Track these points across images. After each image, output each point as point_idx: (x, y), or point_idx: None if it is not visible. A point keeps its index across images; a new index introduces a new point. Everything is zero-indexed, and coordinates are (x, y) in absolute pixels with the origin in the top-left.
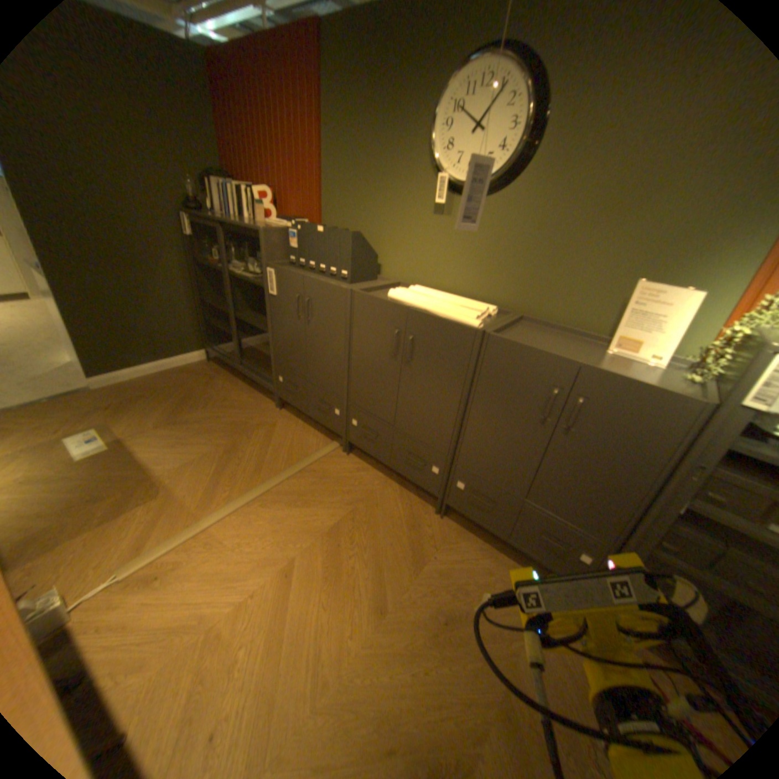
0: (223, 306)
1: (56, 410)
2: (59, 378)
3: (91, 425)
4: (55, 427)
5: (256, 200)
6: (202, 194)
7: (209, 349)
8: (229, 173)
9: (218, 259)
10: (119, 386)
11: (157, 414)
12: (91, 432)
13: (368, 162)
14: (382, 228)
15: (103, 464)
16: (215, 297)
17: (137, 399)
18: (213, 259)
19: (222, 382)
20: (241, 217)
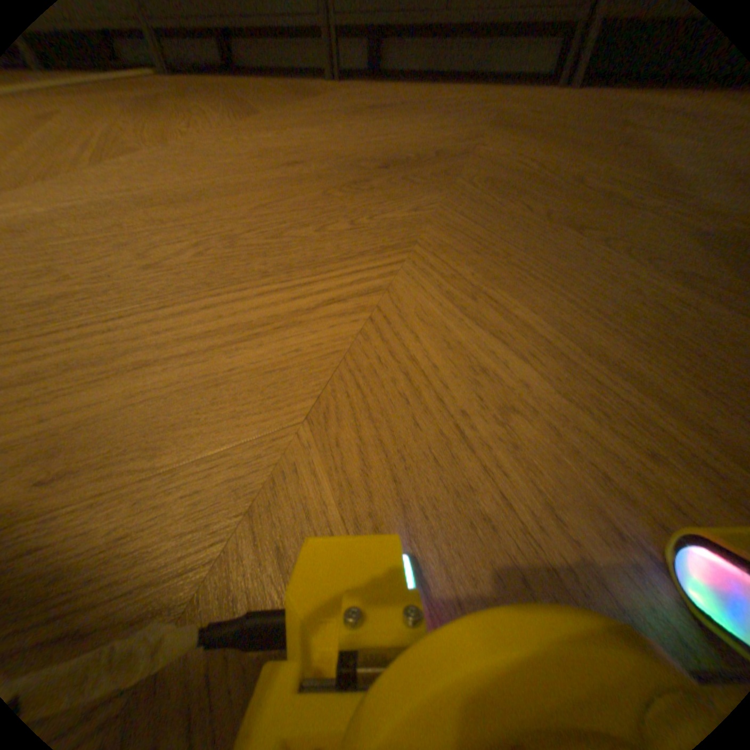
0: None
1: None
2: None
3: None
4: None
5: None
6: None
7: None
8: None
9: None
10: None
11: None
12: None
13: None
14: None
15: None
16: None
17: None
18: None
19: None
20: None
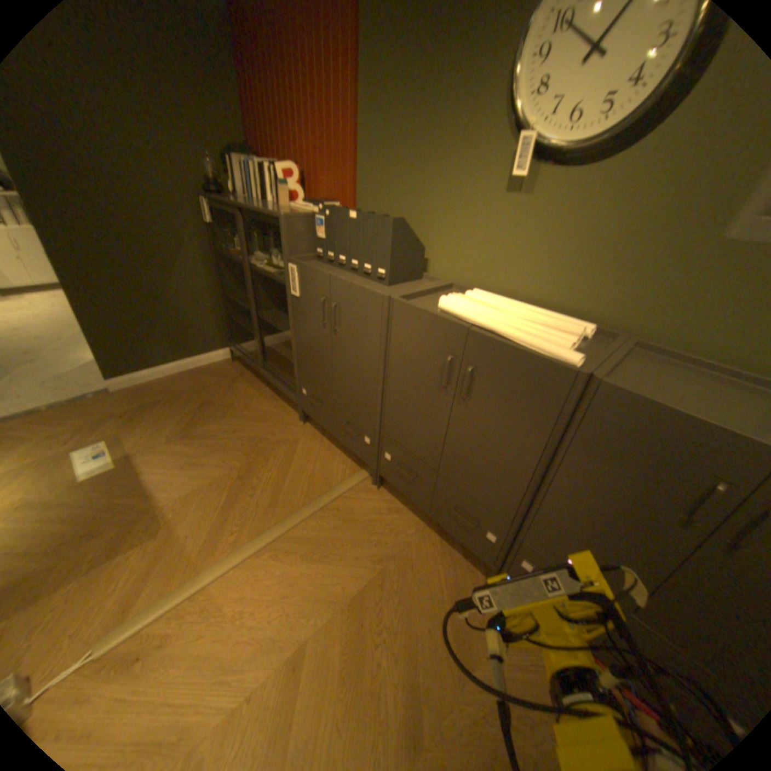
0: (246, 304)
1: (72, 416)
2: (81, 378)
3: (103, 437)
4: (66, 437)
5: (280, 181)
6: (225, 176)
7: (233, 348)
8: (254, 150)
9: (241, 250)
10: (139, 389)
11: (172, 424)
12: (101, 446)
13: (417, 124)
14: (432, 212)
15: (106, 487)
16: (239, 293)
17: (155, 405)
18: (236, 251)
19: (244, 386)
20: (264, 202)
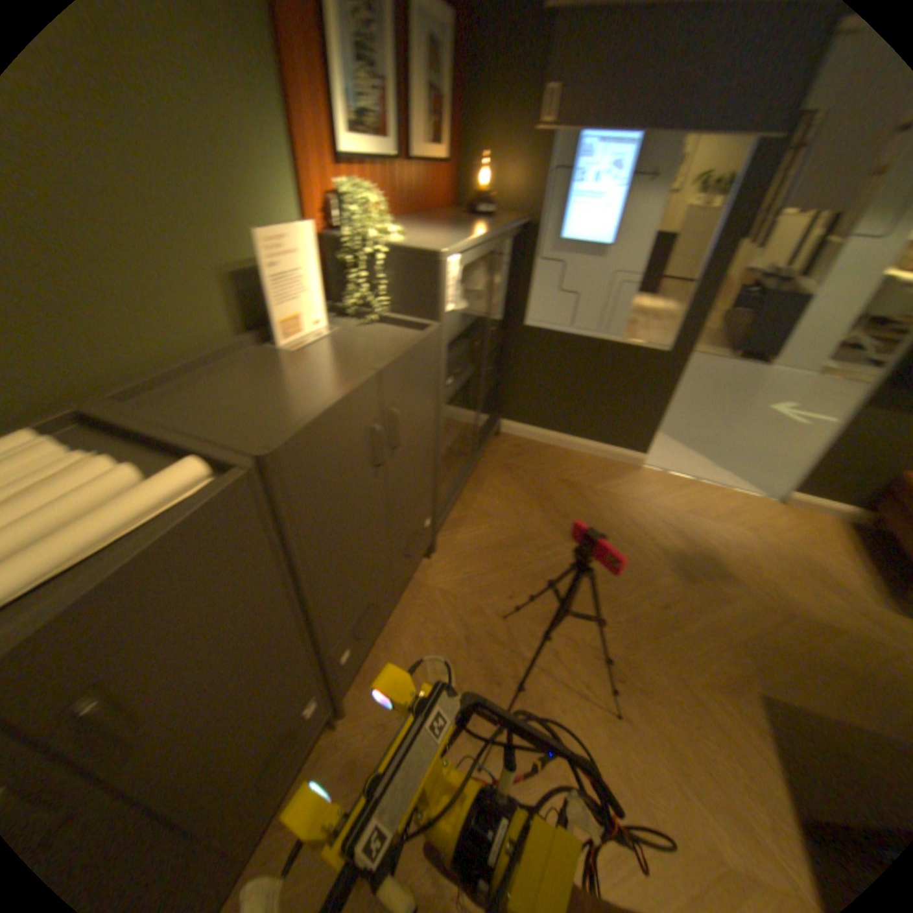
0: None
1: None
2: None
3: None
4: None
5: None
6: None
7: None
8: None
9: None
10: None
11: None
12: None
13: None
14: None
15: None
16: None
17: None
18: None
19: None
20: None
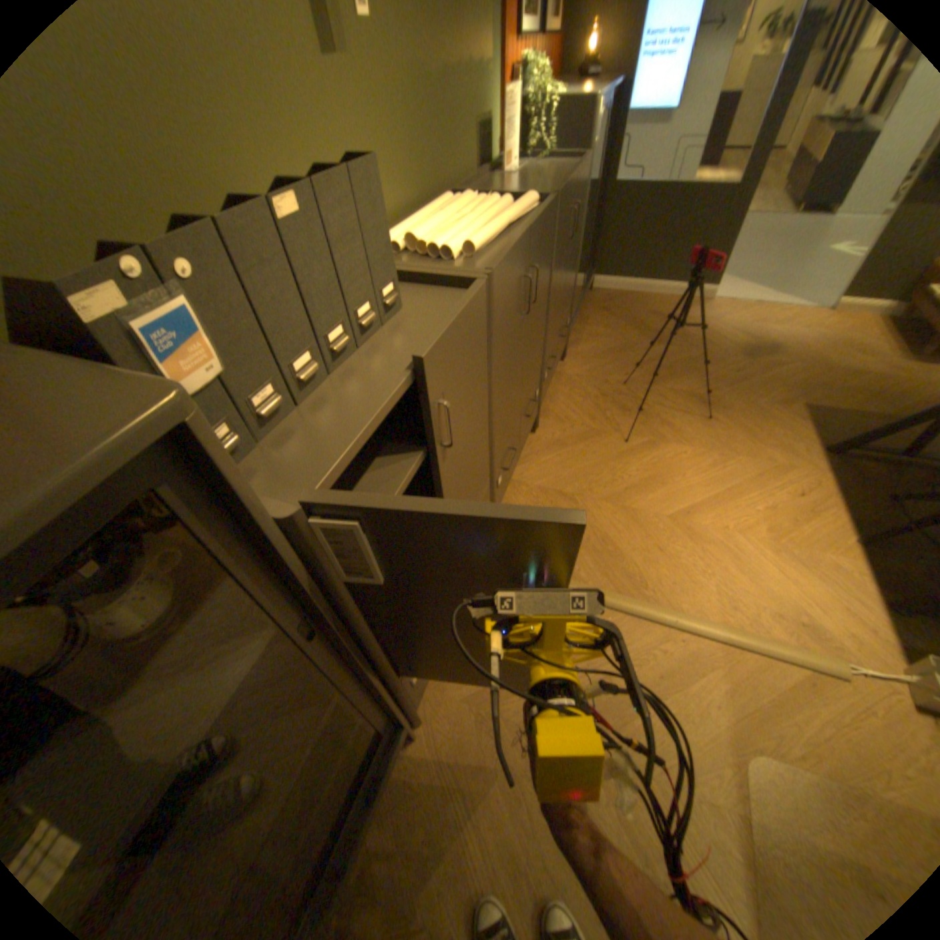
0: None
1: None
2: None
3: None
4: None
5: None
6: None
7: None
8: None
9: None
10: None
11: None
12: None
13: None
14: (235, 143)
15: None
16: None
17: None
18: None
19: None
20: None
